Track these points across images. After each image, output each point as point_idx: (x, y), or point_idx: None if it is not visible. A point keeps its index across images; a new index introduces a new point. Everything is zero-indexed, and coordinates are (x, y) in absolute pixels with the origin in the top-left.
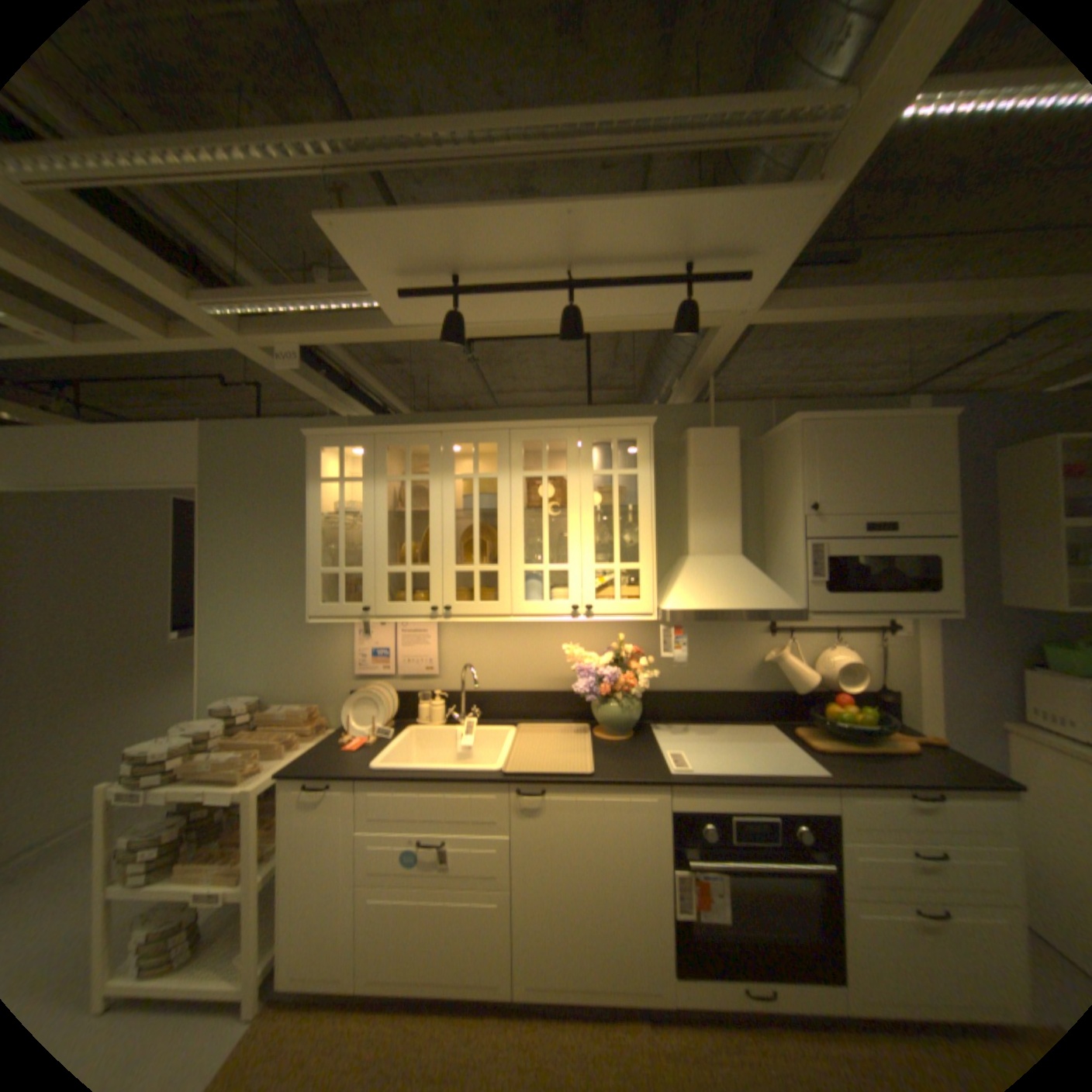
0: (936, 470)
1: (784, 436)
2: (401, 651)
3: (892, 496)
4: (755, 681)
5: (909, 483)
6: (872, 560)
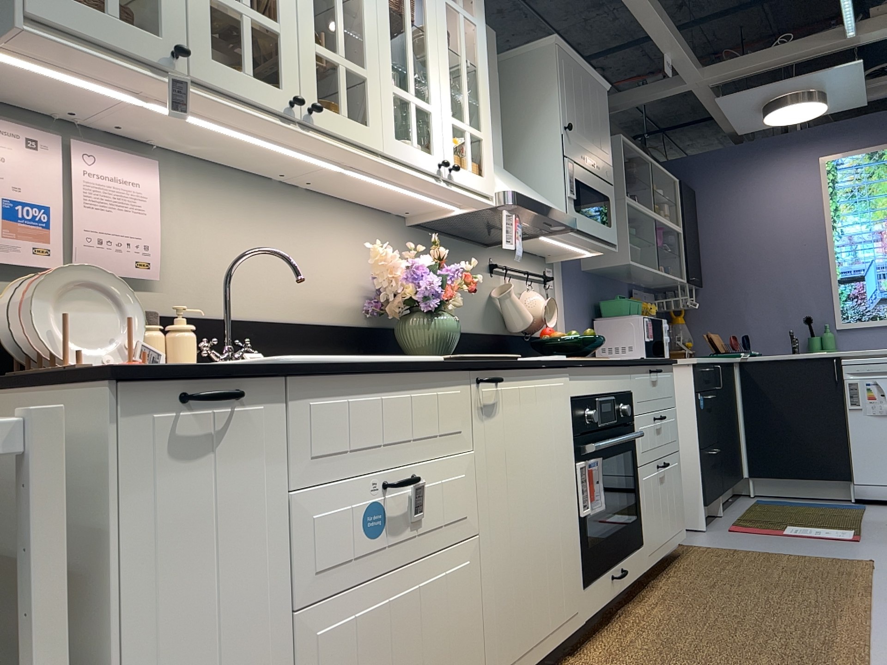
0: (605, 129)
1: (525, 61)
2: (82, 218)
3: (593, 139)
4: (485, 321)
5: (598, 132)
6: (586, 191)
